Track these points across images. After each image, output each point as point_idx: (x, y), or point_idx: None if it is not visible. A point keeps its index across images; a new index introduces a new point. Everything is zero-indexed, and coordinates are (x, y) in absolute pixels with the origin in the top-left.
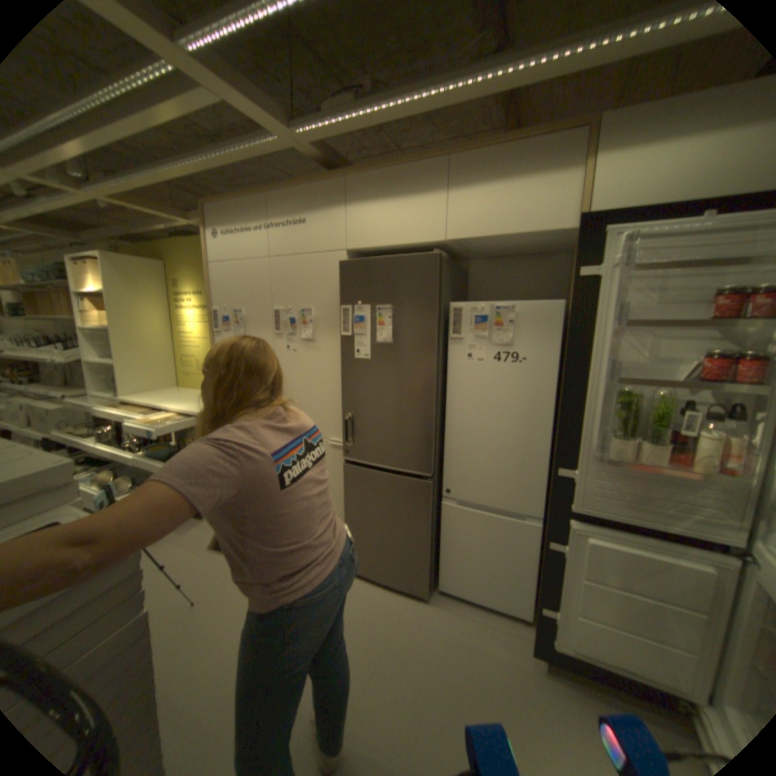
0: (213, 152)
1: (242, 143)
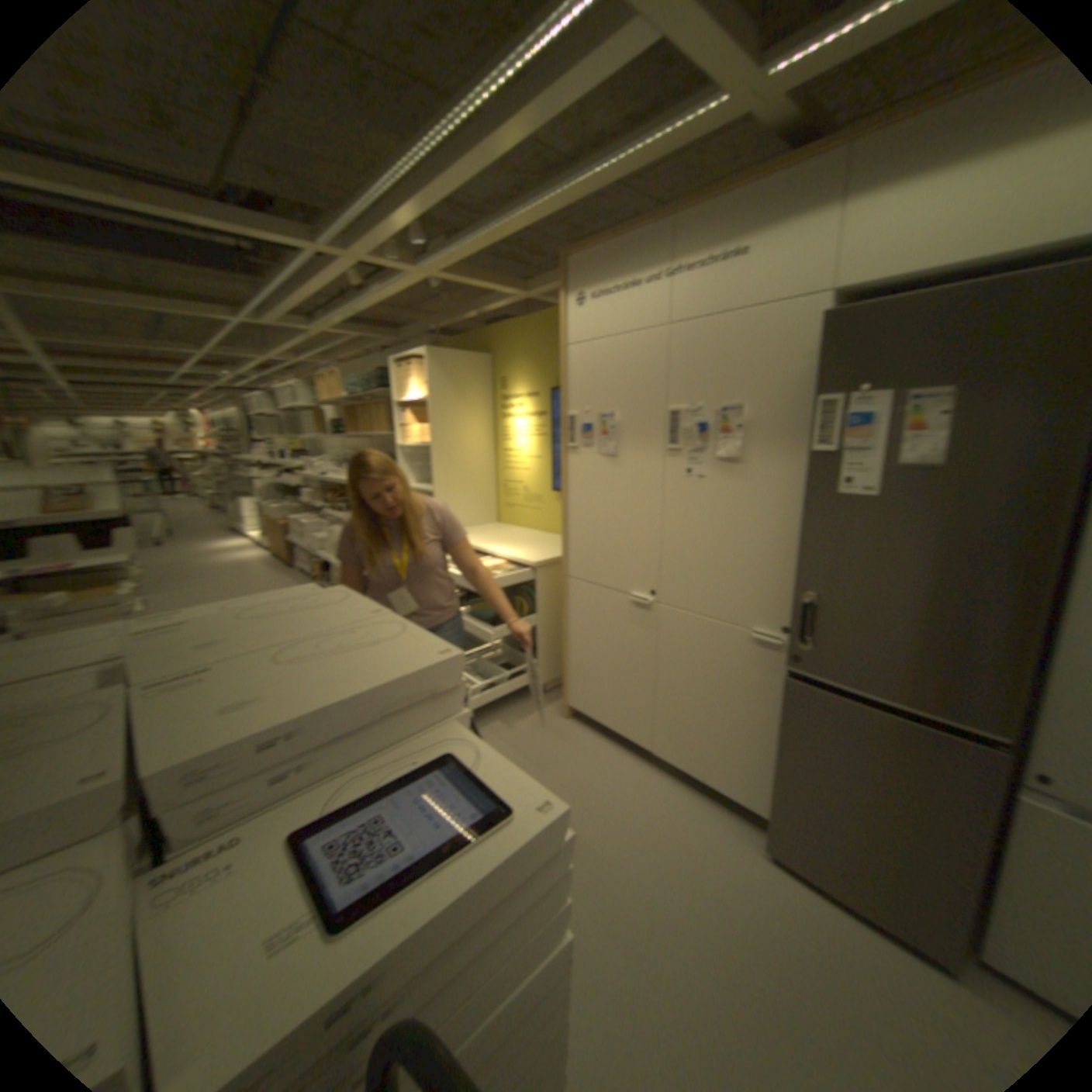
0: (609, 157)
1: (658, 129)
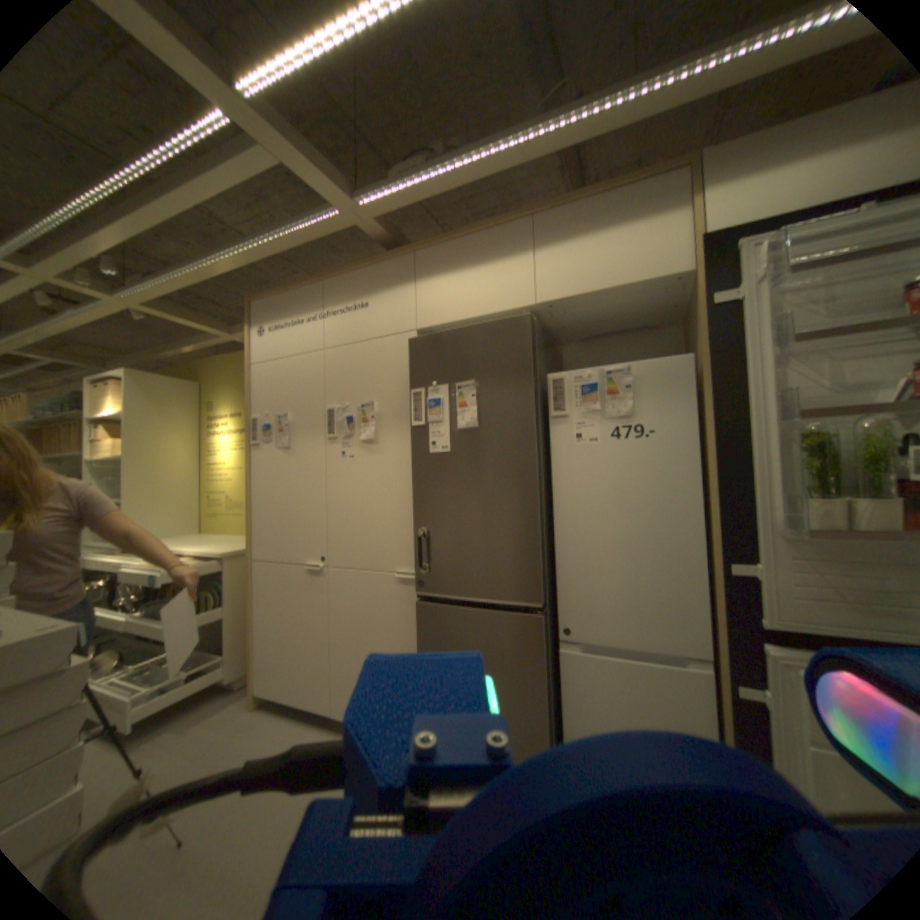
0: (265, 234)
1: (298, 224)
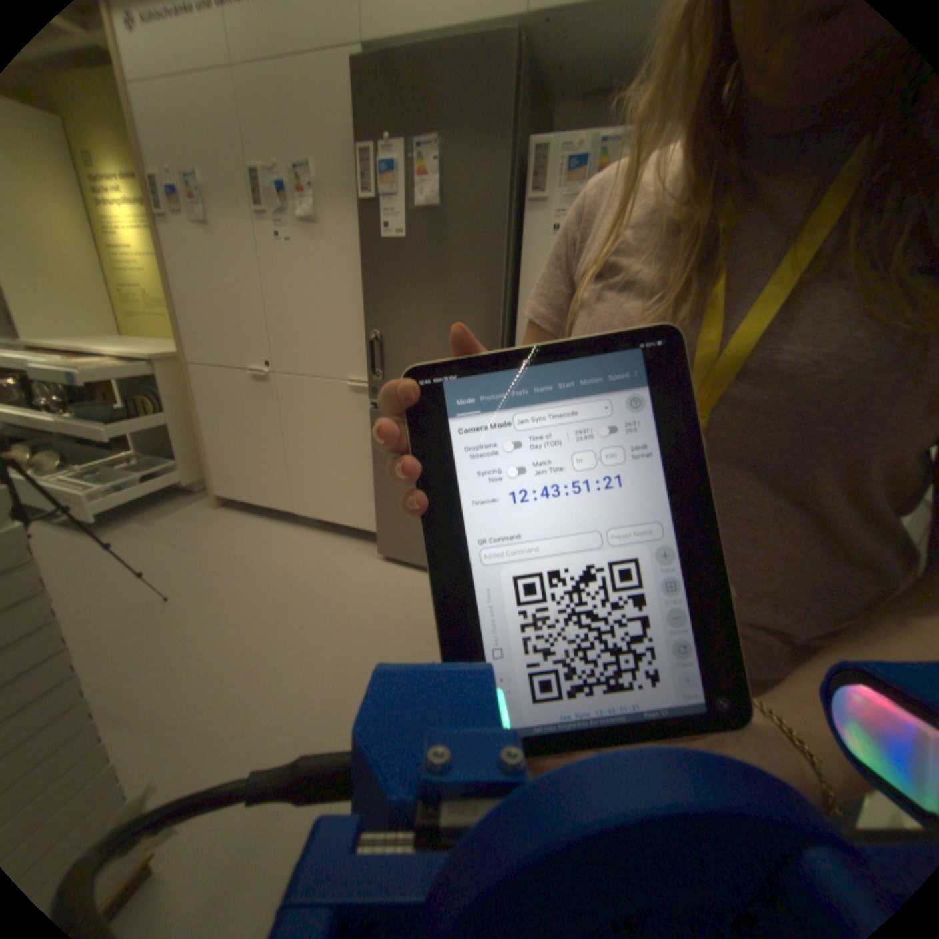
0: None
1: None
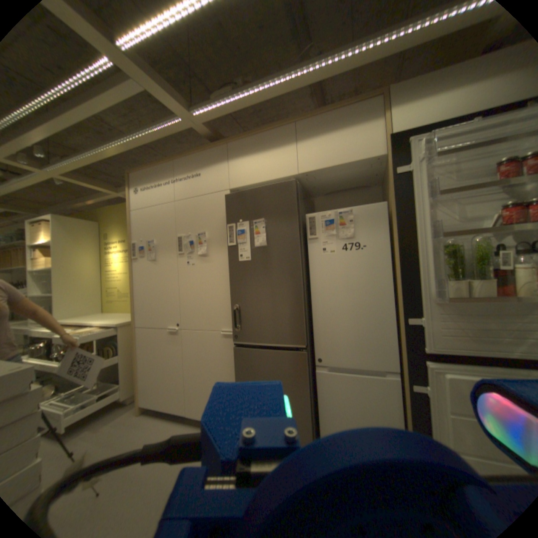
0: (136, 132)
1: (157, 126)
